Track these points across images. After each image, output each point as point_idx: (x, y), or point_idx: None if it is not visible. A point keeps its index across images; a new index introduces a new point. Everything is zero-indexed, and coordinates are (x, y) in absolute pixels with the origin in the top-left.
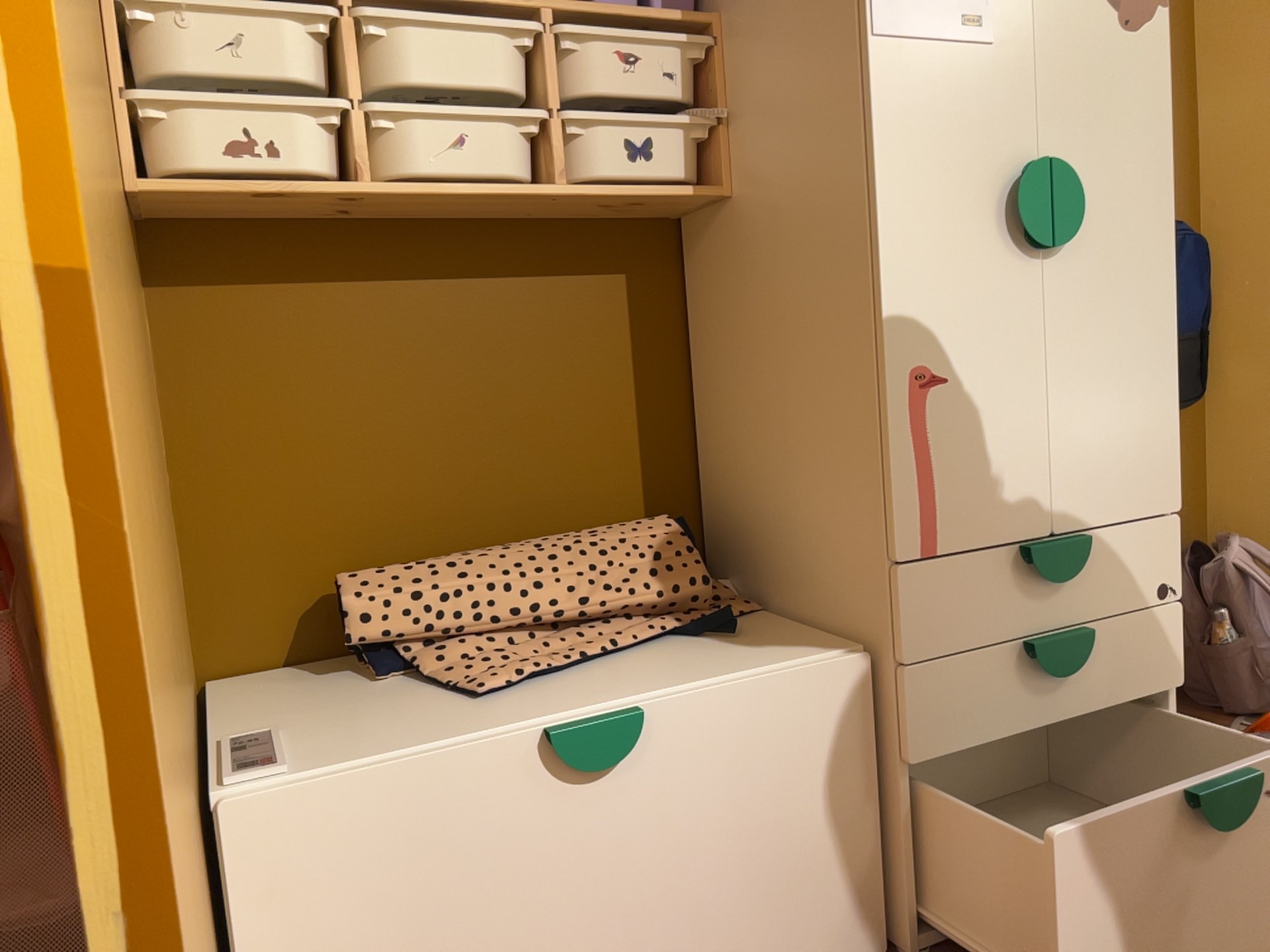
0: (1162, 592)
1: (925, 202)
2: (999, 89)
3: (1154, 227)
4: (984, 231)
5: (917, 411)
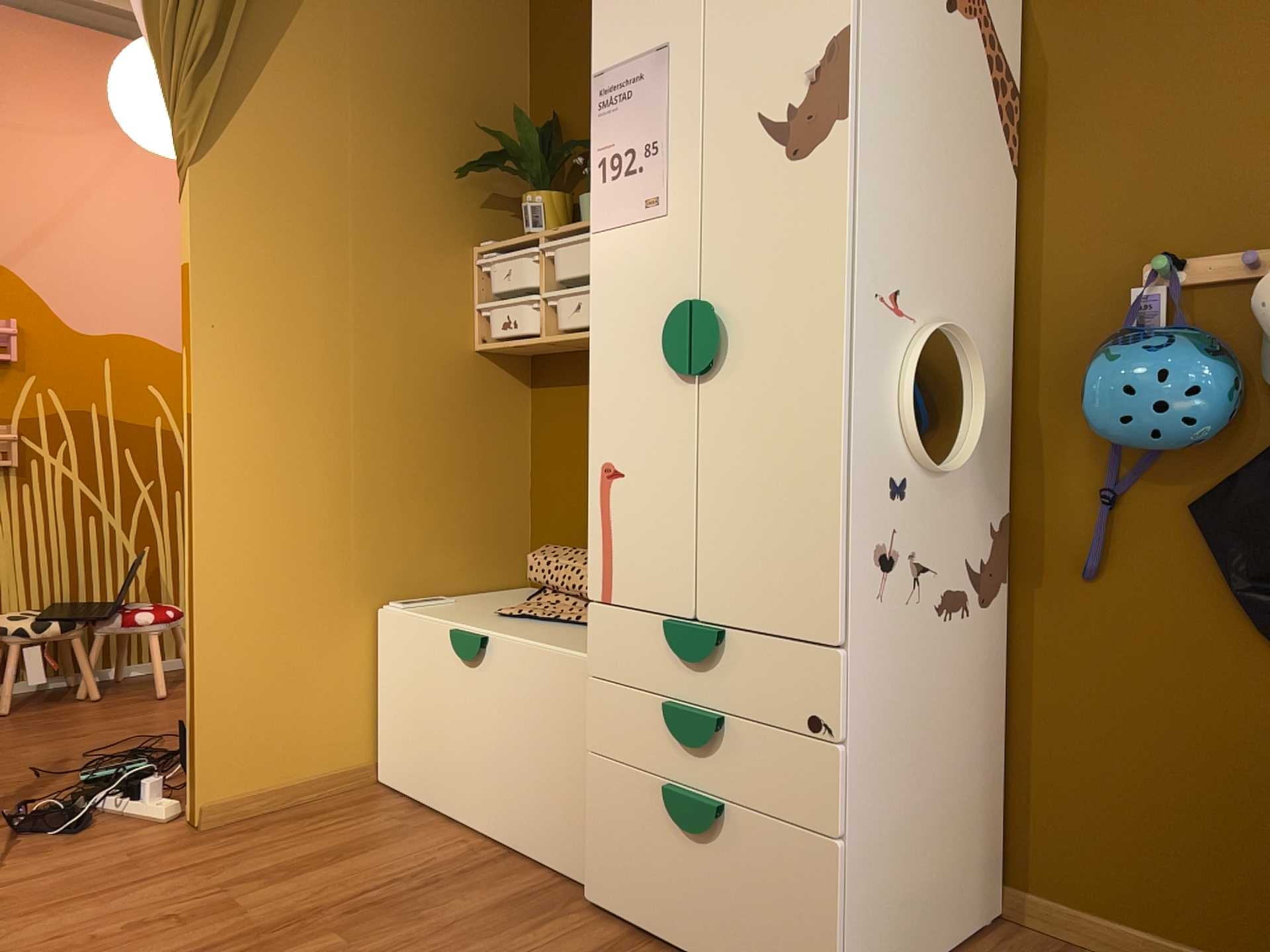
0: (813, 726)
1: (615, 342)
2: (670, 248)
3: (817, 346)
4: (653, 361)
5: (603, 494)
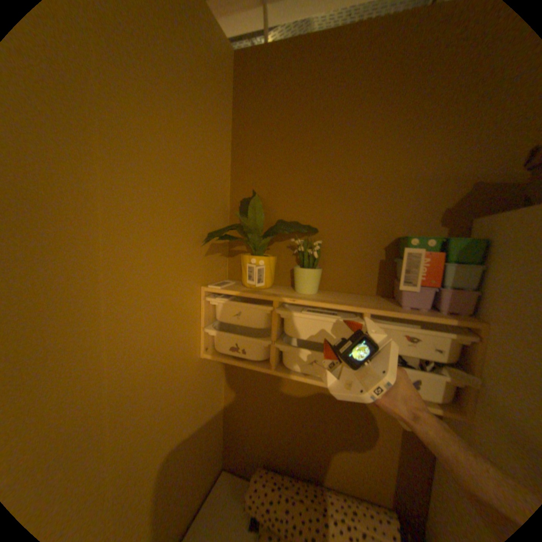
0: None
1: None
2: None
3: None
4: None
5: None
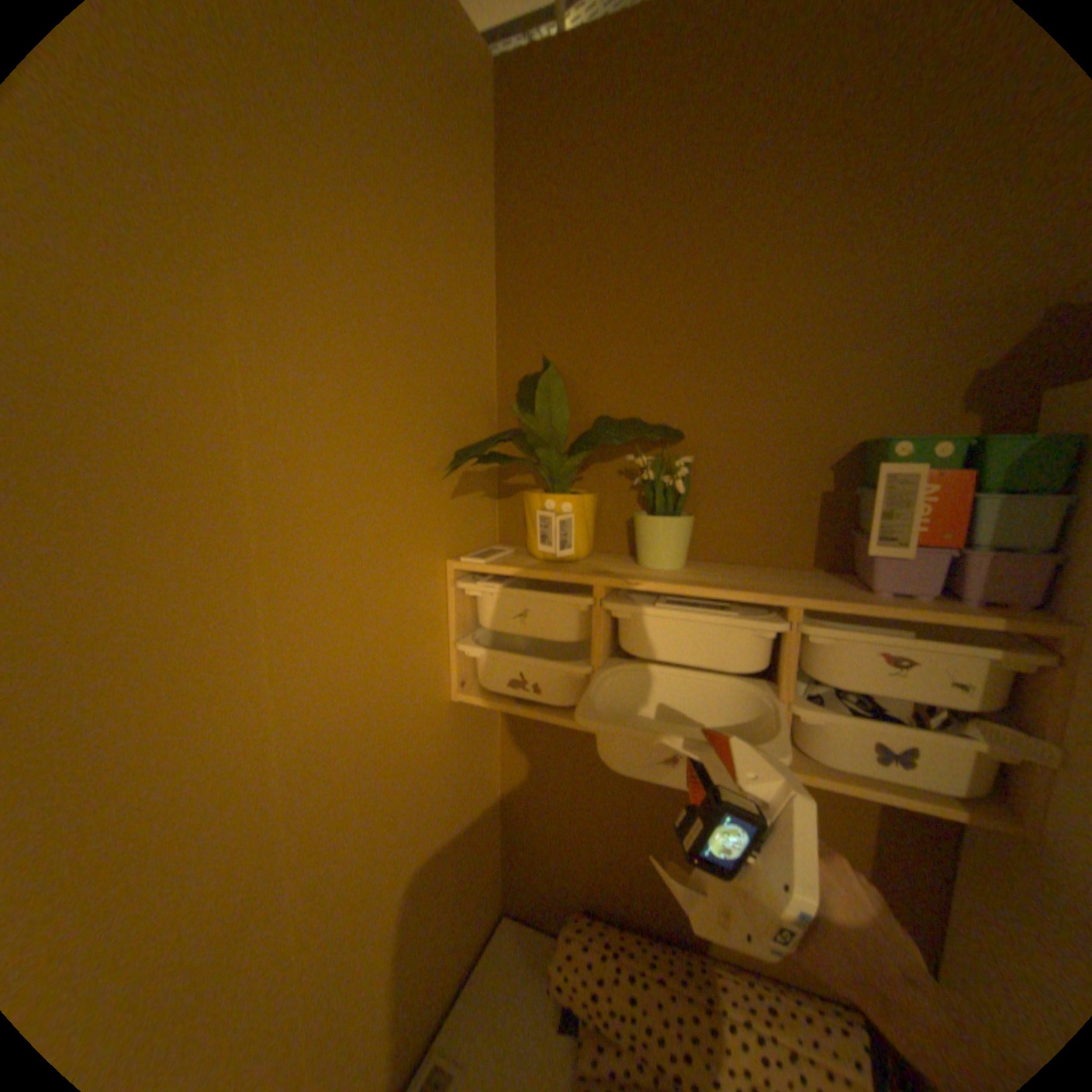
0: None
1: None
2: None
3: None
4: None
5: None
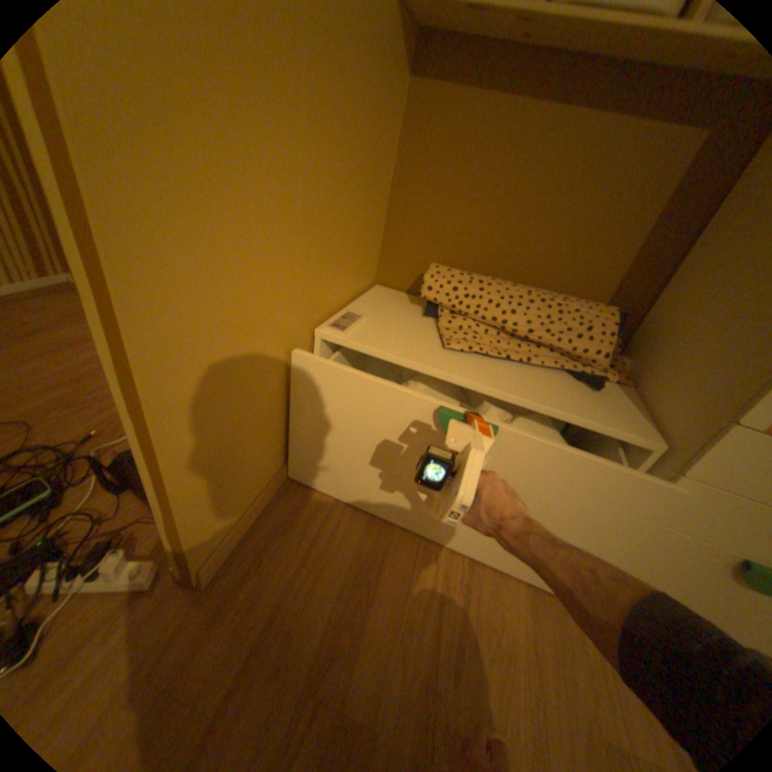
0: None
1: None
2: None
3: None
4: None
5: None
